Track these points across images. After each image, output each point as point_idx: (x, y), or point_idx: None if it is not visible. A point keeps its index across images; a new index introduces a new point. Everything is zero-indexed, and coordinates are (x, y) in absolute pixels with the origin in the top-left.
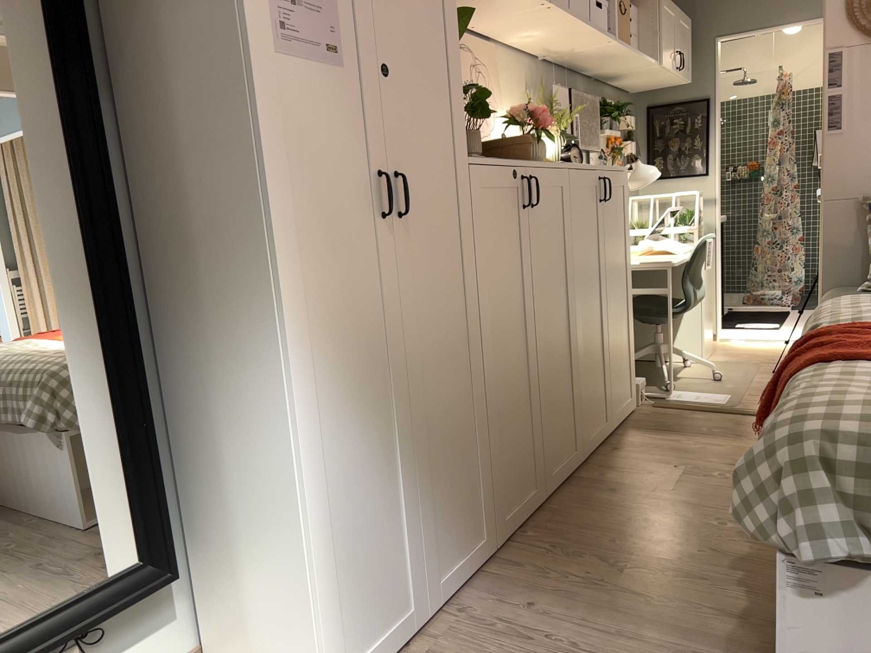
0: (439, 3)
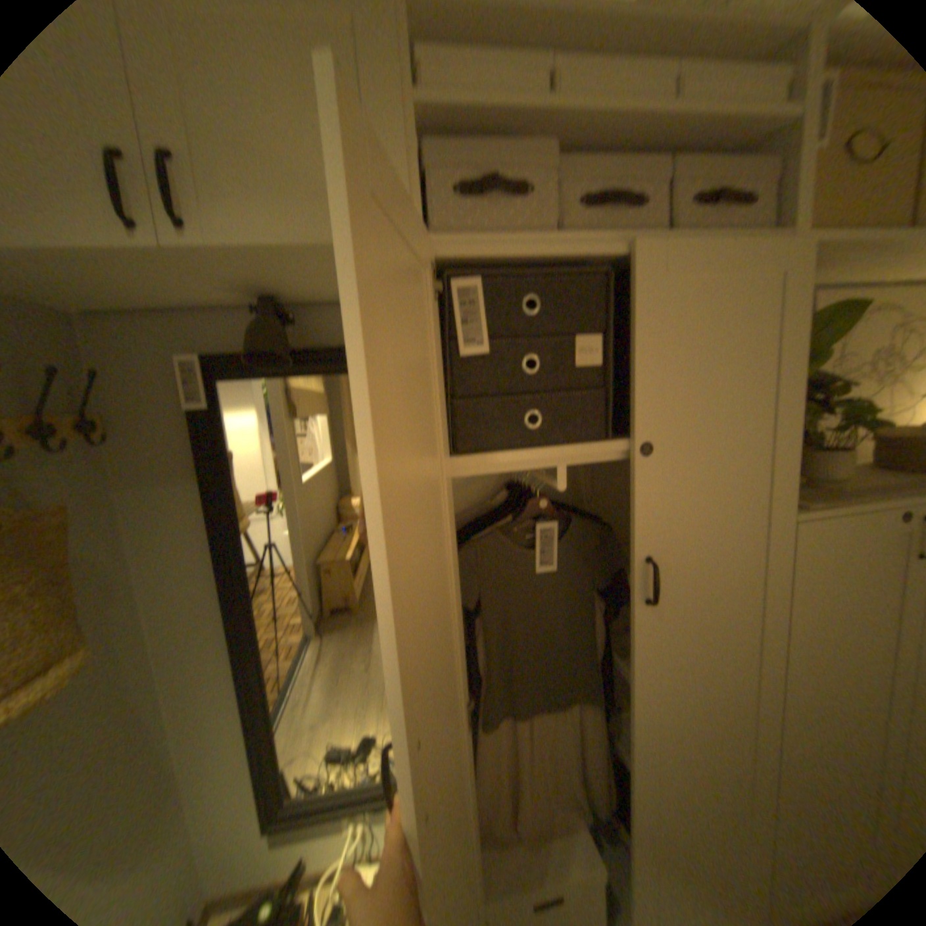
0: (787, 323)
